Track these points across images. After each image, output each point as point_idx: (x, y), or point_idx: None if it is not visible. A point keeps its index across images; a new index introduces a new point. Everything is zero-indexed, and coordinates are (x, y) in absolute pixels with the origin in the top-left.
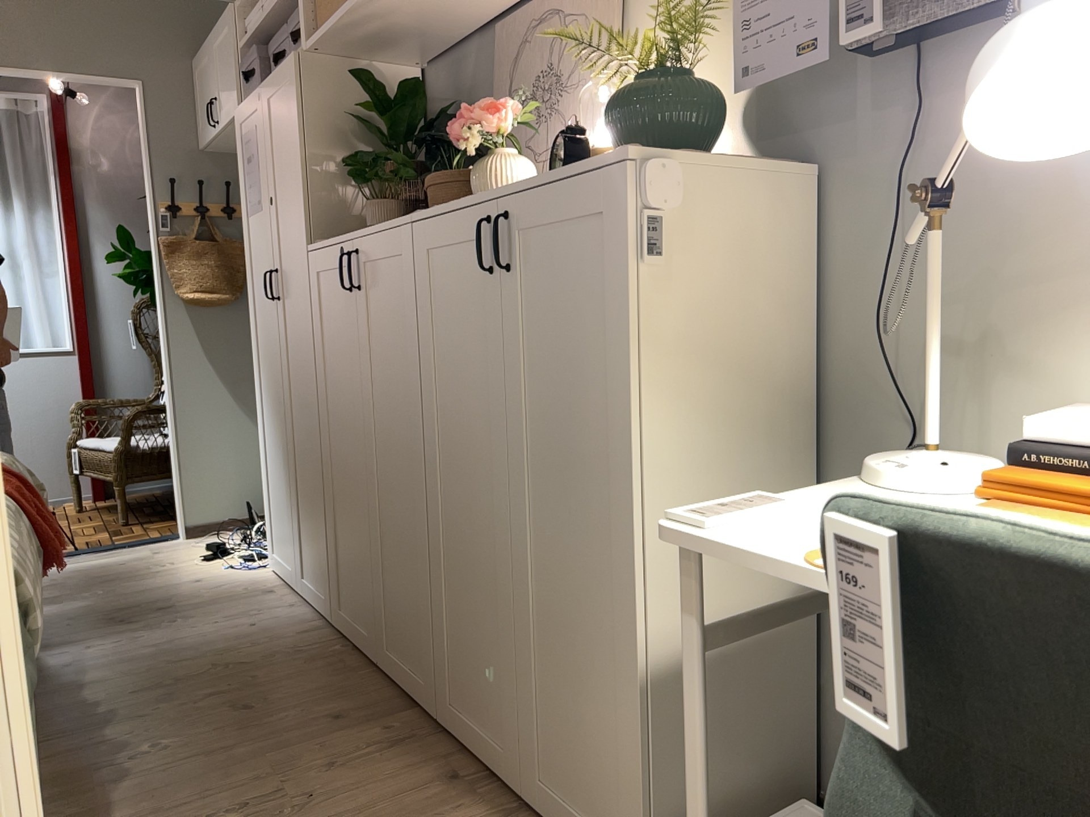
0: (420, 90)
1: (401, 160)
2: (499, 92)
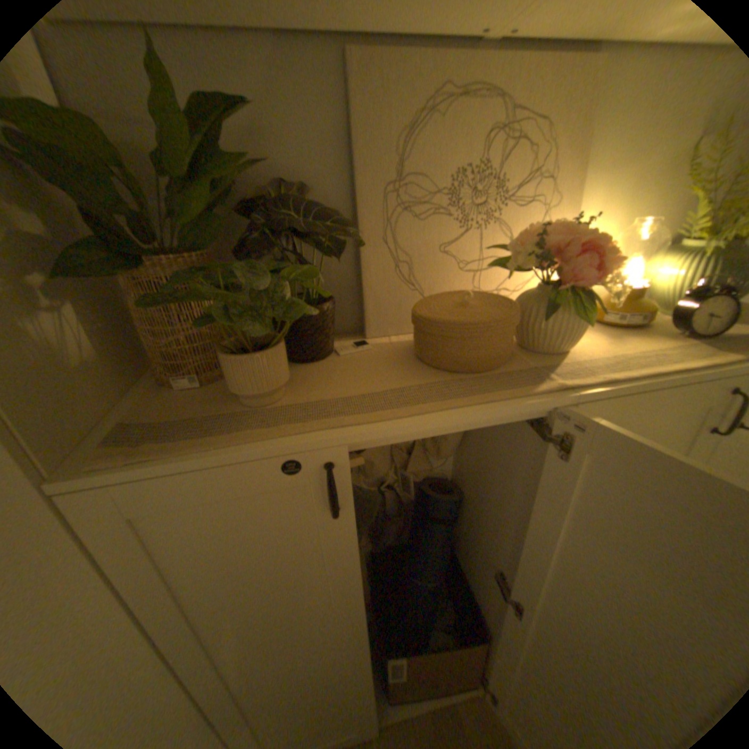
0: (215, 115)
1: (297, 270)
2: (373, 163)
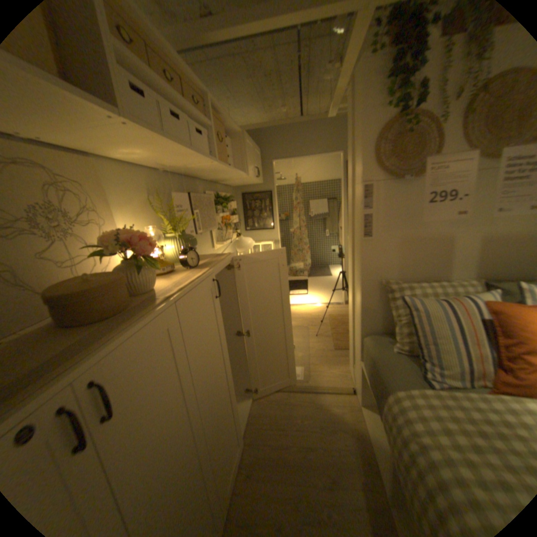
0: None
1: None
2: None
